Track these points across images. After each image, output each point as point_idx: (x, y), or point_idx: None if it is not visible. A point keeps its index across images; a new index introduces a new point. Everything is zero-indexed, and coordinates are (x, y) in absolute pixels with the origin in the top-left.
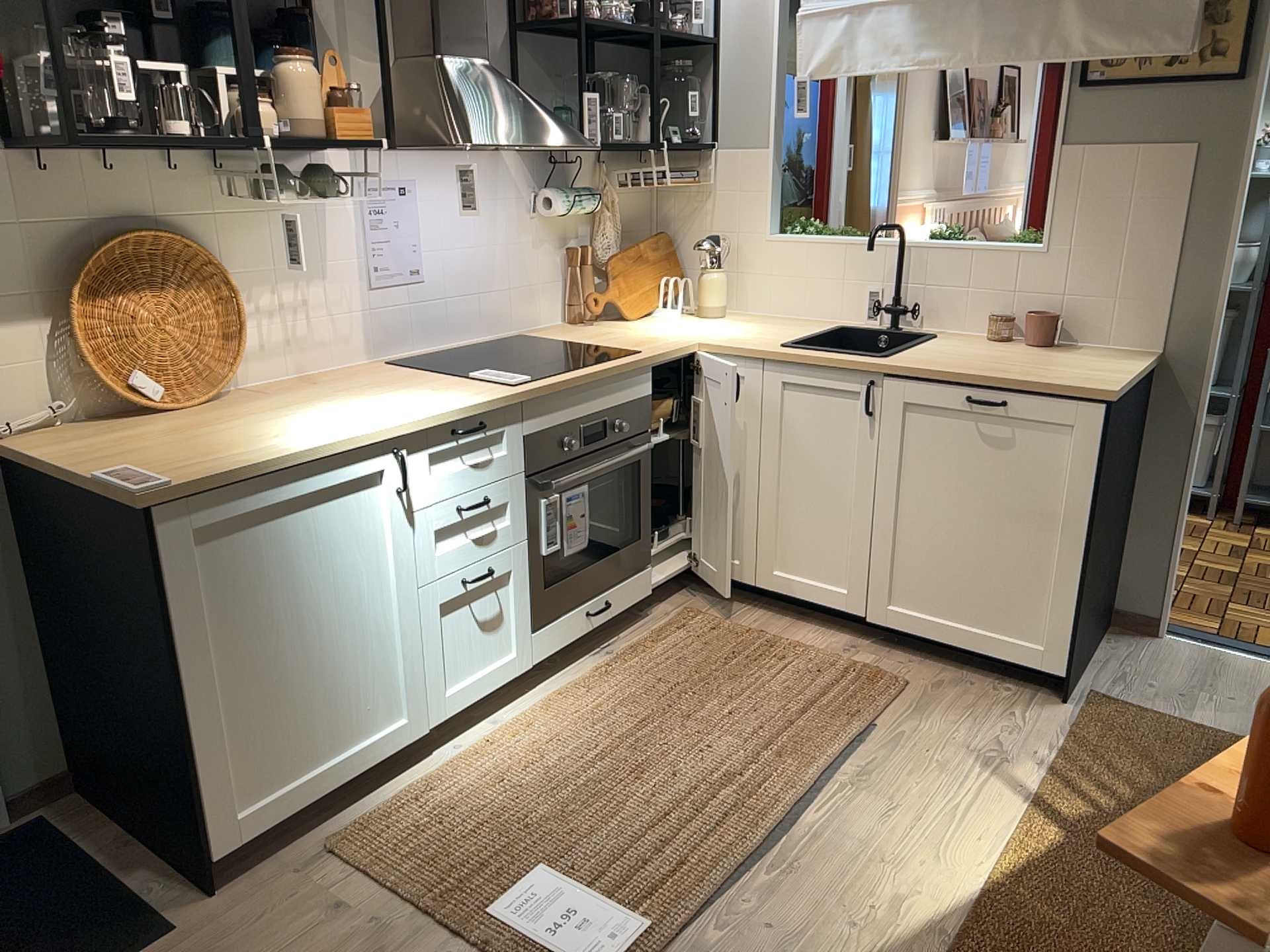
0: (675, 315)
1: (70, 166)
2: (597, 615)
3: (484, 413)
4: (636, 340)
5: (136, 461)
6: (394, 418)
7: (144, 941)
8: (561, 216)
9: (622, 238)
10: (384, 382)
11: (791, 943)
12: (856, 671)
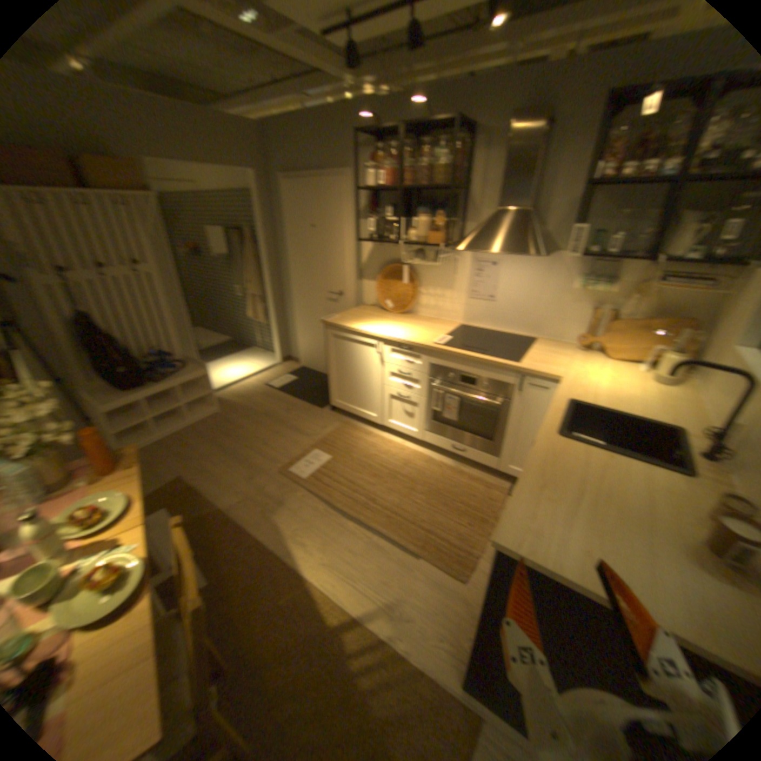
0: (650, 371)
1: (386, 244)
2: (456, 449)
3: (409, 345)
4: (547, 362)
5: (343, 316)
6: (383, 333)
7: (317, 406)
8: (580, 289)
9: (664, 315)
10: (431, 327)
11: (290, 512)
12: (463, 557)
